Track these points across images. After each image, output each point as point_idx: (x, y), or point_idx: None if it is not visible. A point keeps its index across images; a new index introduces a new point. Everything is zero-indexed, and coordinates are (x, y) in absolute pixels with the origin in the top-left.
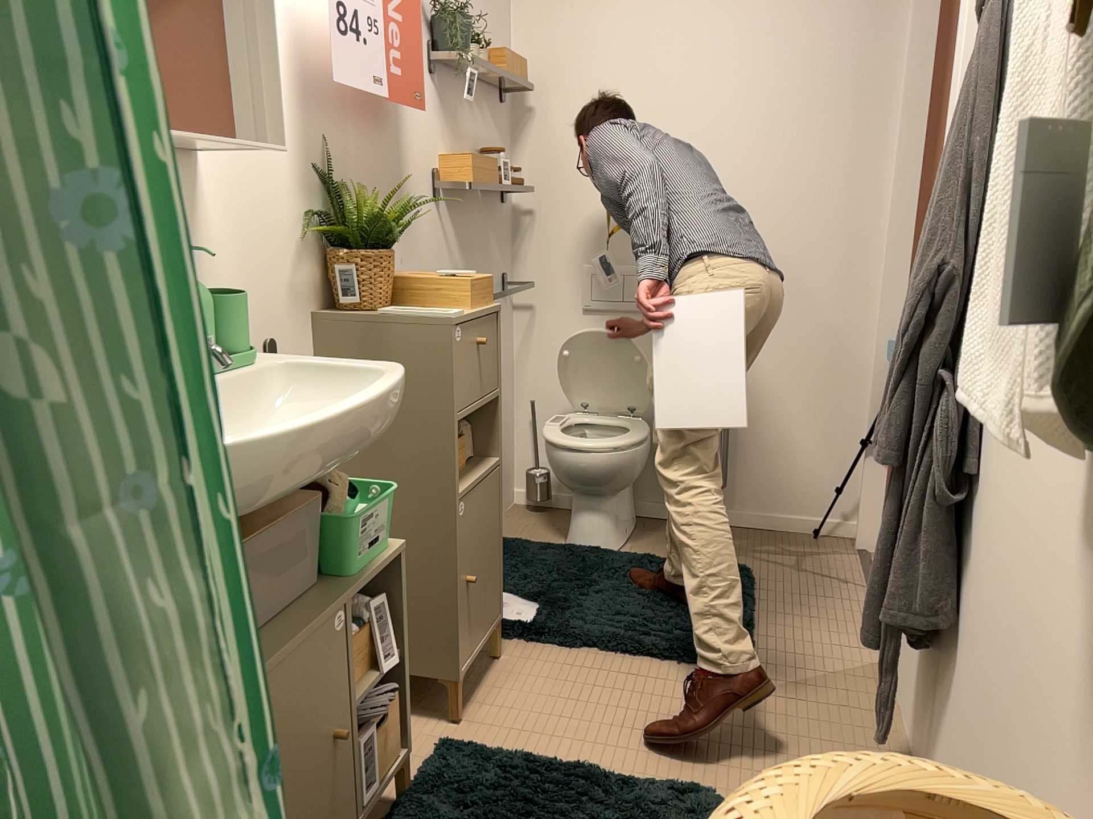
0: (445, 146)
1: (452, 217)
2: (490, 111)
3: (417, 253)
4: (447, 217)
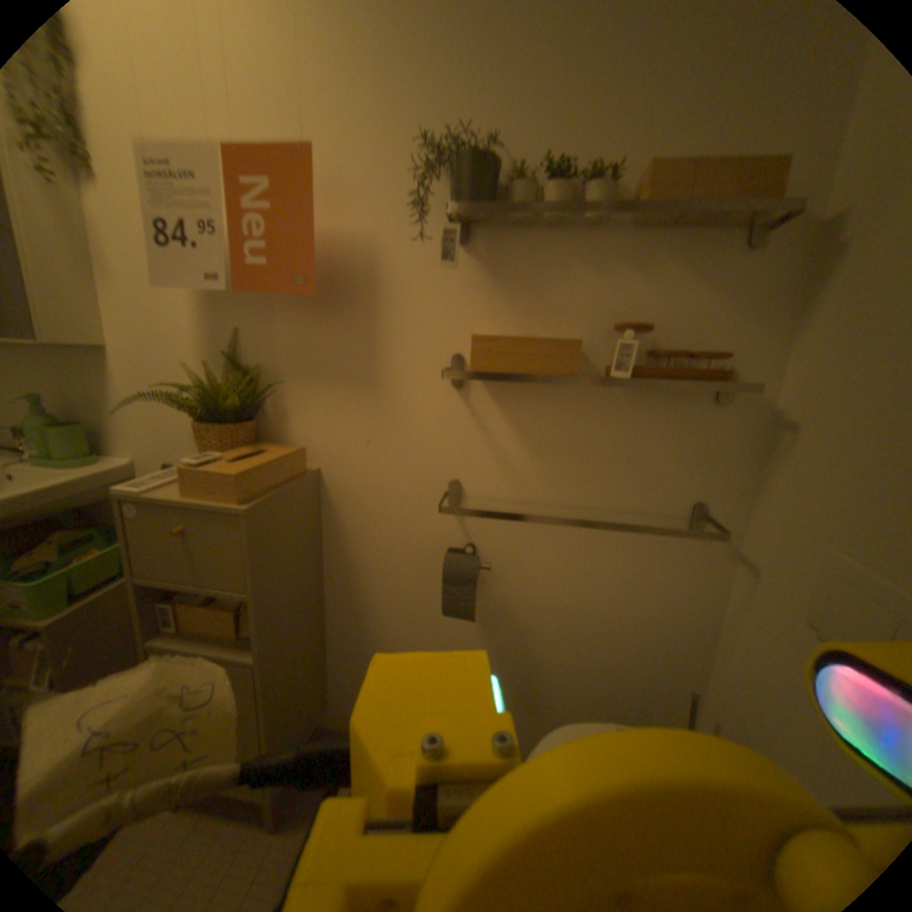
0: (492, 324)
1: (505, 408)
2: (692, 259)
3: (401, 438)
4: (486, 407)
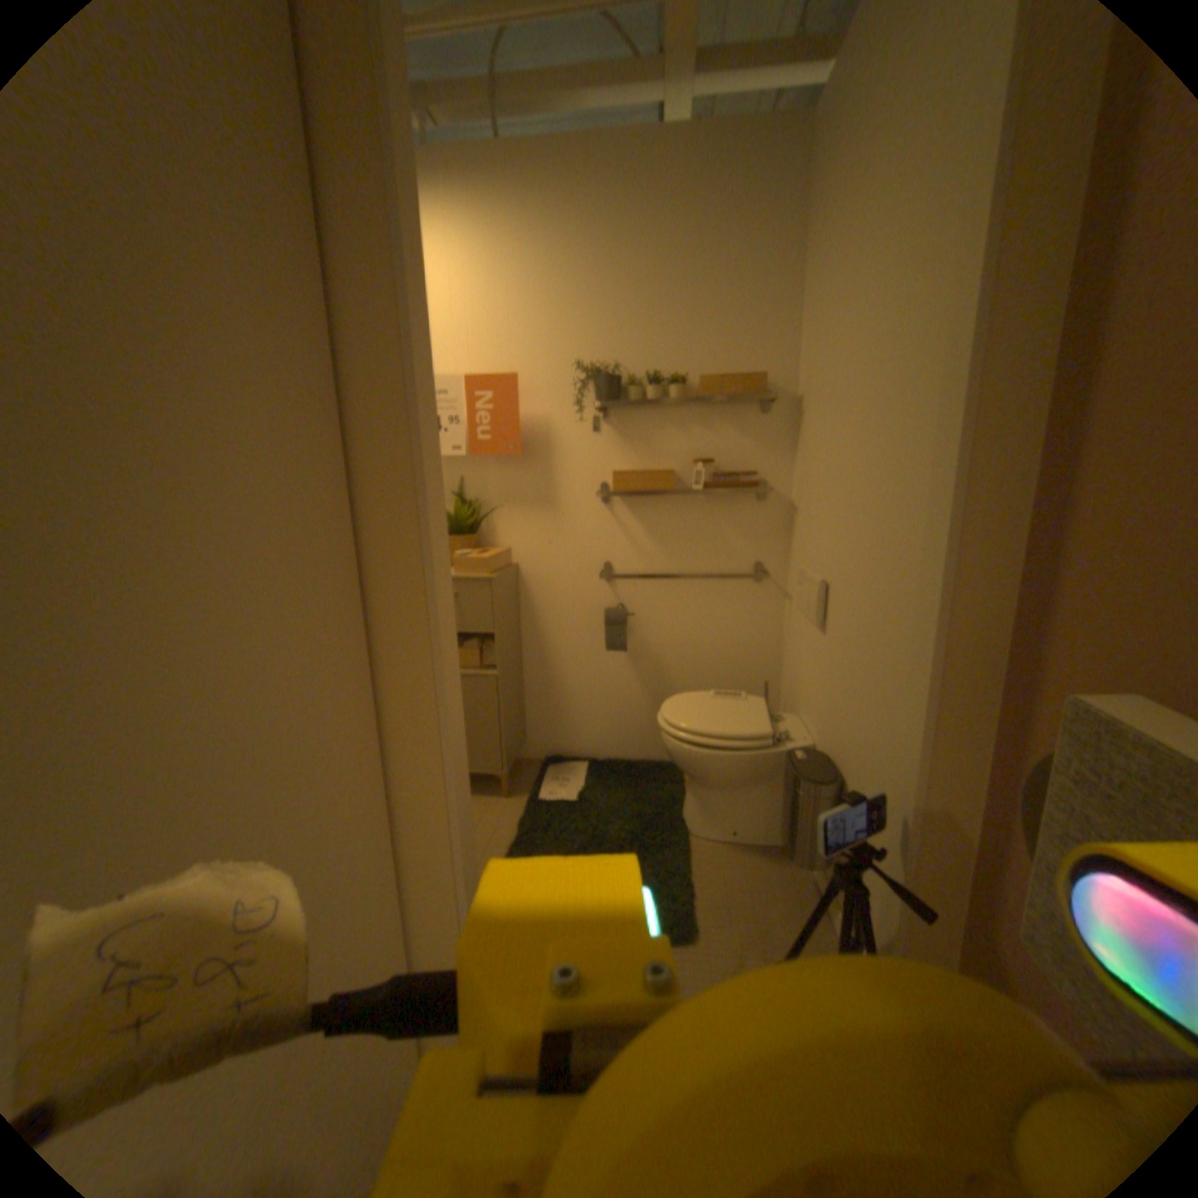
0: (624, 460)
1: (636, 510)
2: (733, 417)
3: (572, 535)
4: (624, 511)
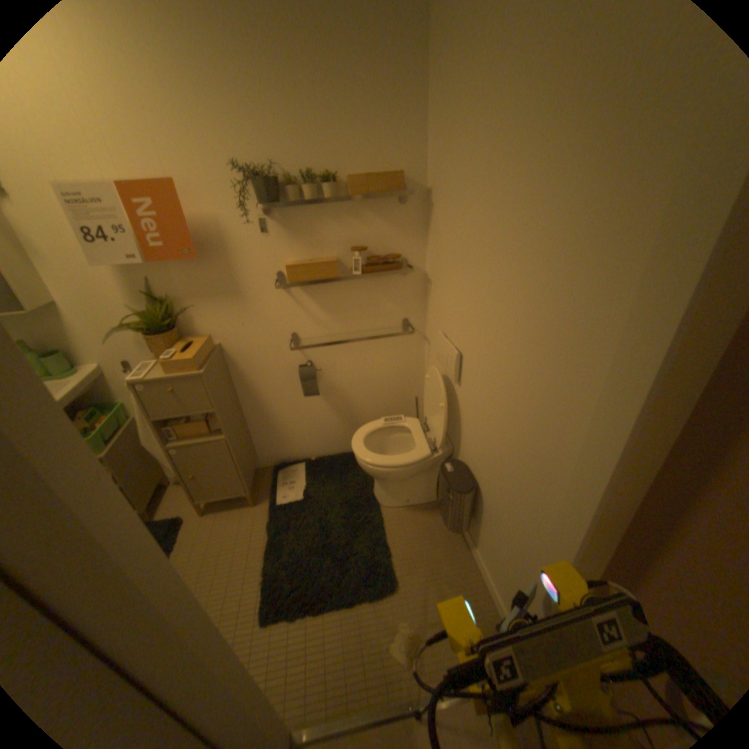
0: (293, 254)
1: (309, 294)
2: (377, 212)
3: (260, 318)
4: (300, 295)
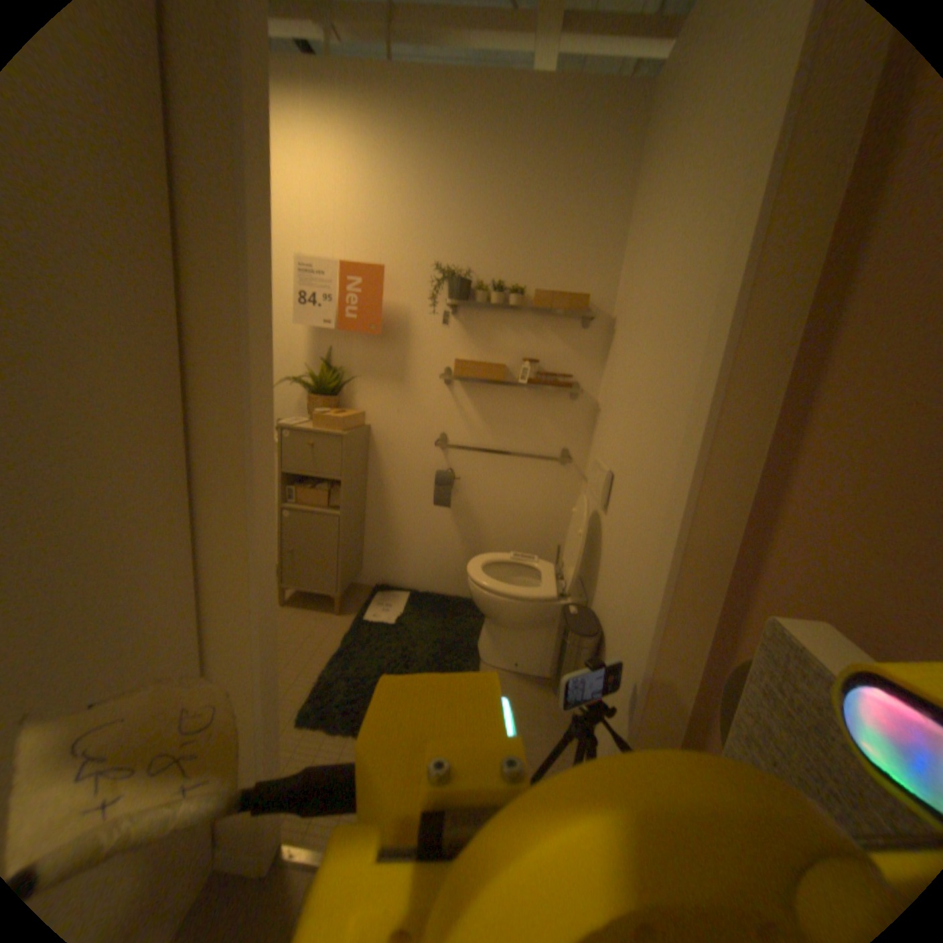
0: (466, 352)
1: (471, 394)
2: (559, 328)
3: (417, 408)
4: (462, 393)
